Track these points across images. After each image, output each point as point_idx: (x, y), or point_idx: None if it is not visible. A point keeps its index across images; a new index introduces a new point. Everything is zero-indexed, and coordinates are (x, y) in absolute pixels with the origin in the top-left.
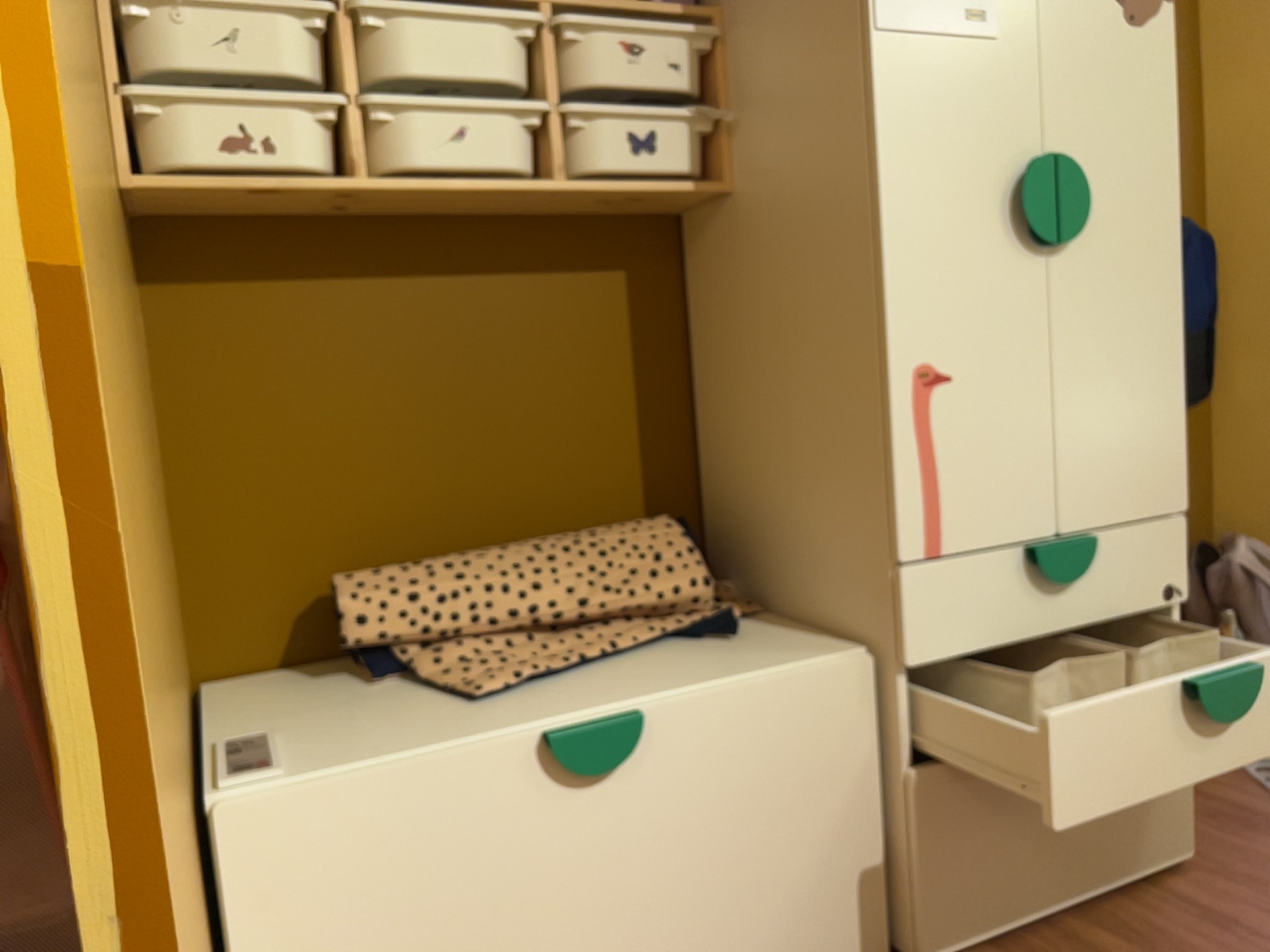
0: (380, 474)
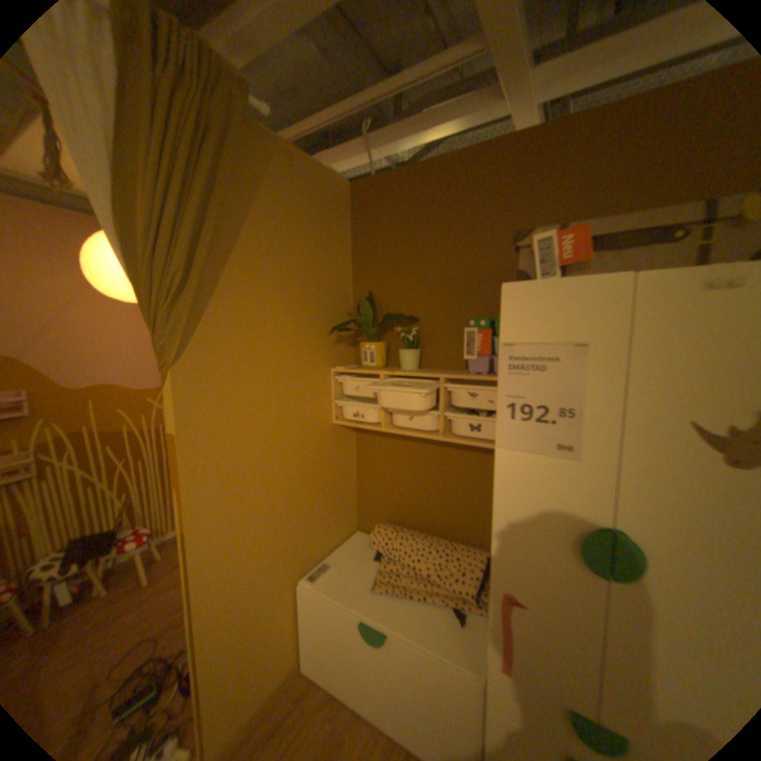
0: (403, 496)
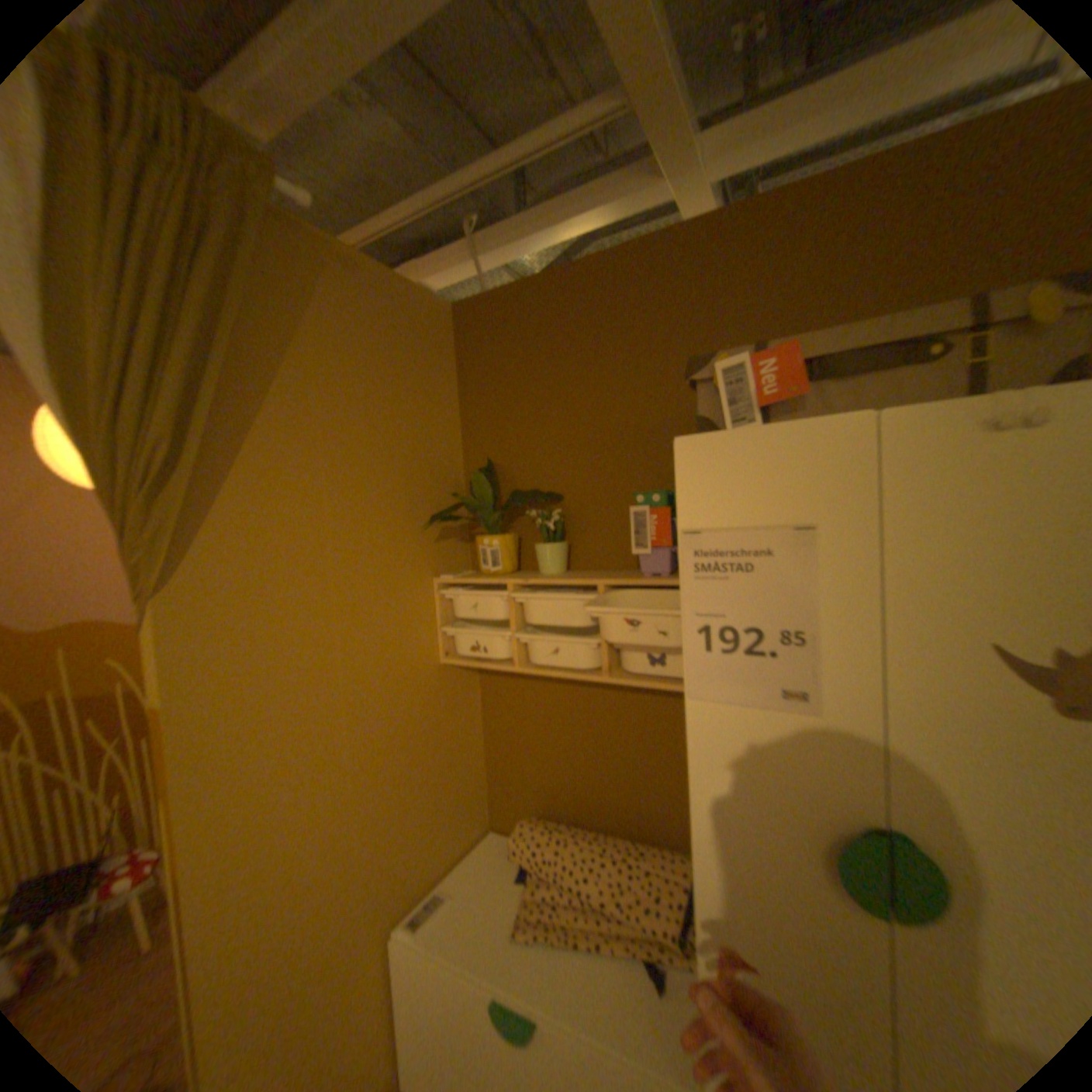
0: (557, 771)
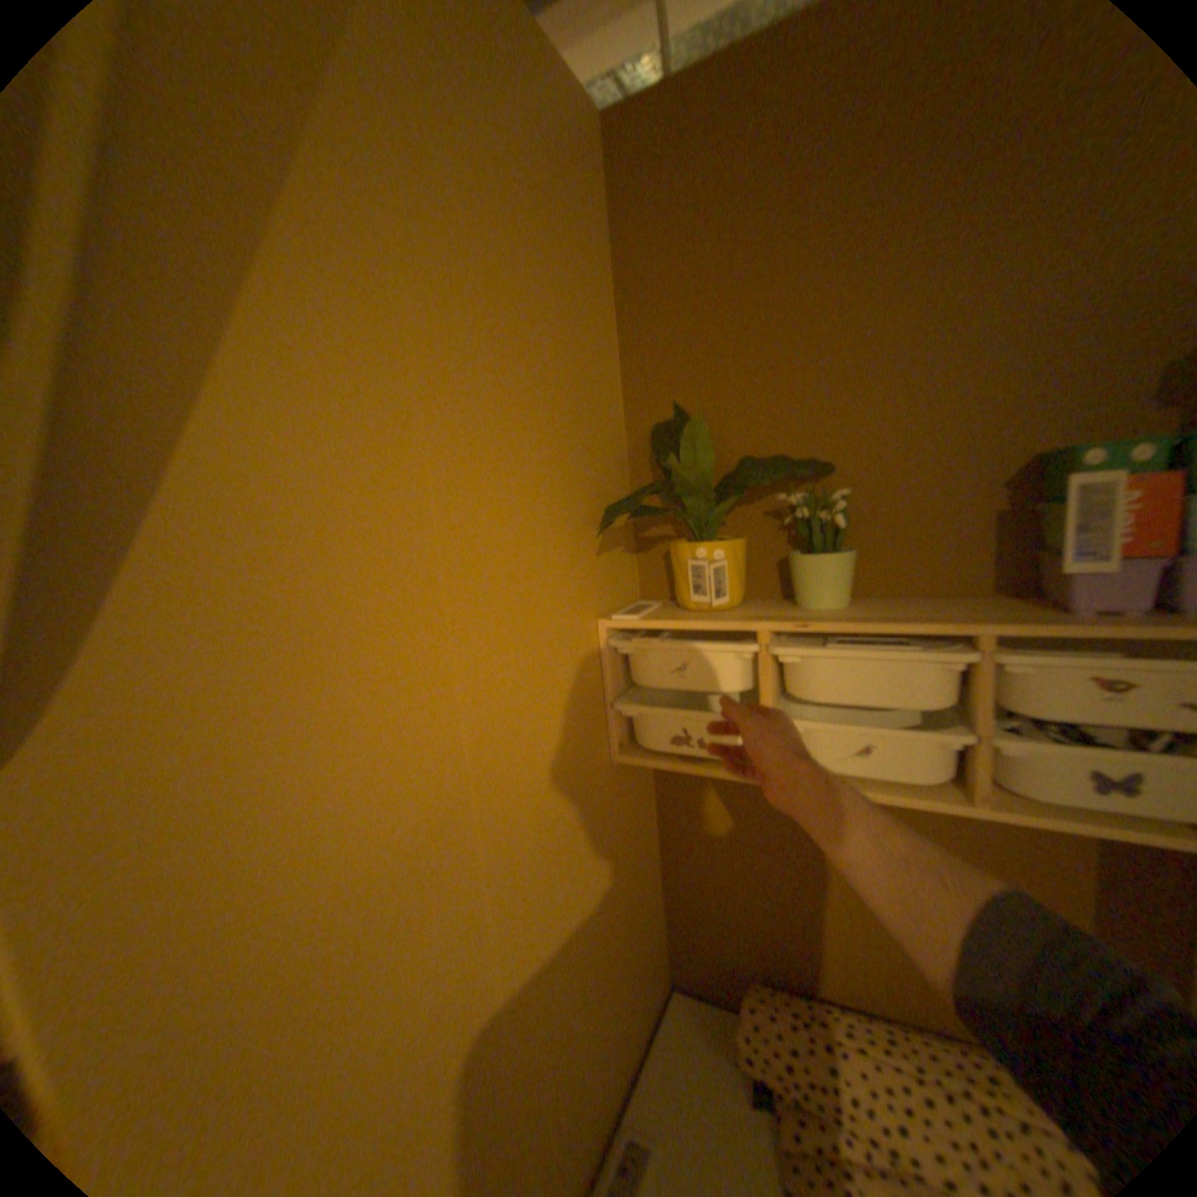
0: (797, 917)
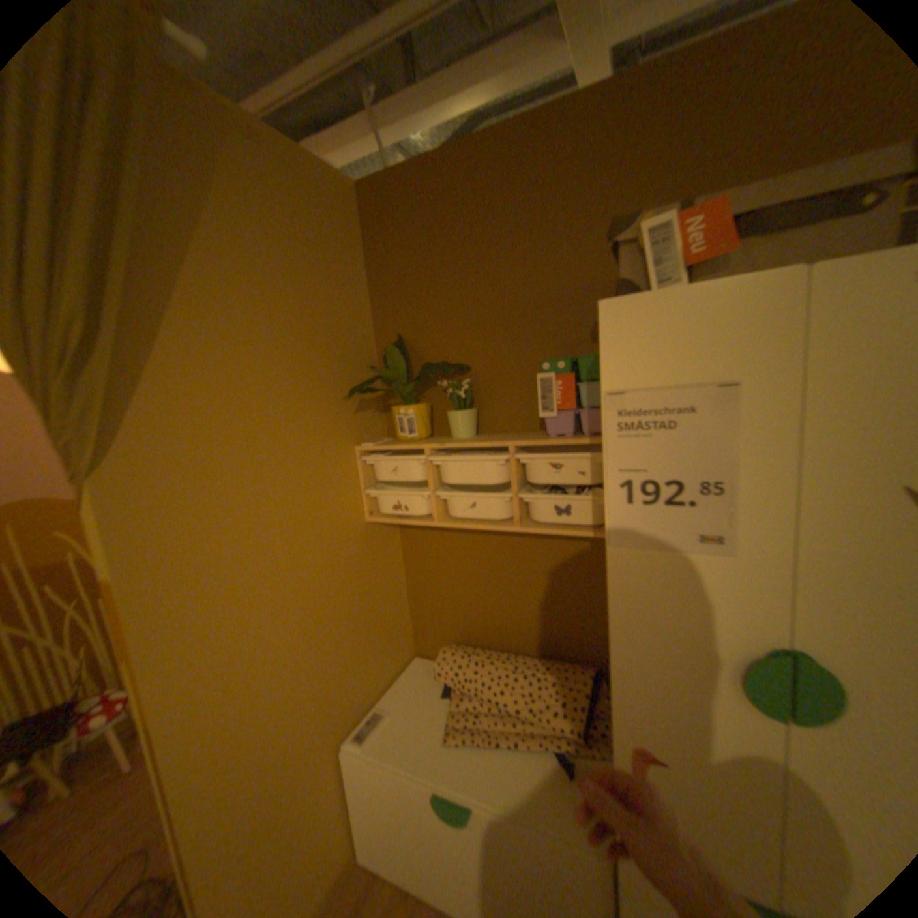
0: (472, 606)
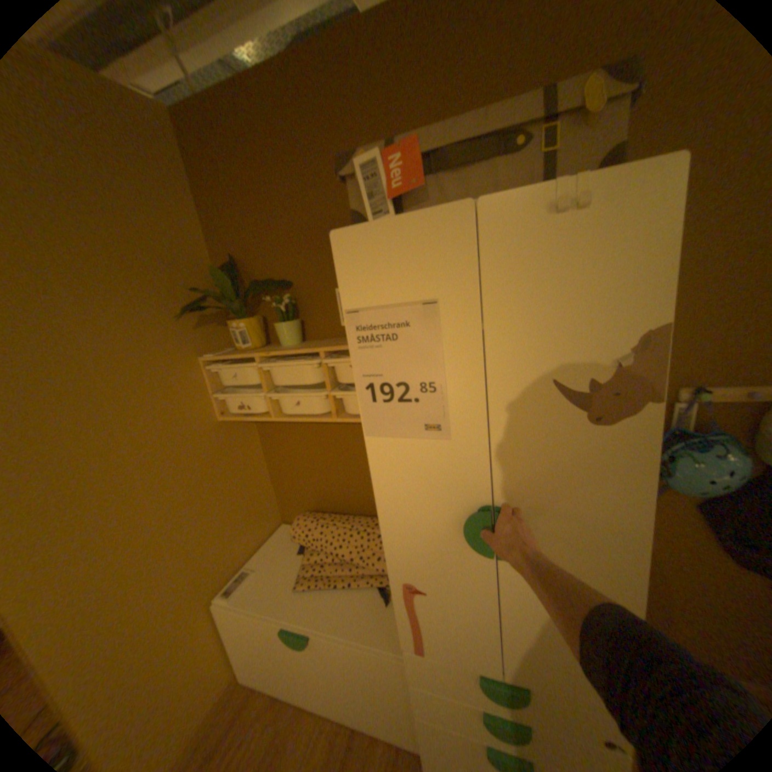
0: (320, 481)
